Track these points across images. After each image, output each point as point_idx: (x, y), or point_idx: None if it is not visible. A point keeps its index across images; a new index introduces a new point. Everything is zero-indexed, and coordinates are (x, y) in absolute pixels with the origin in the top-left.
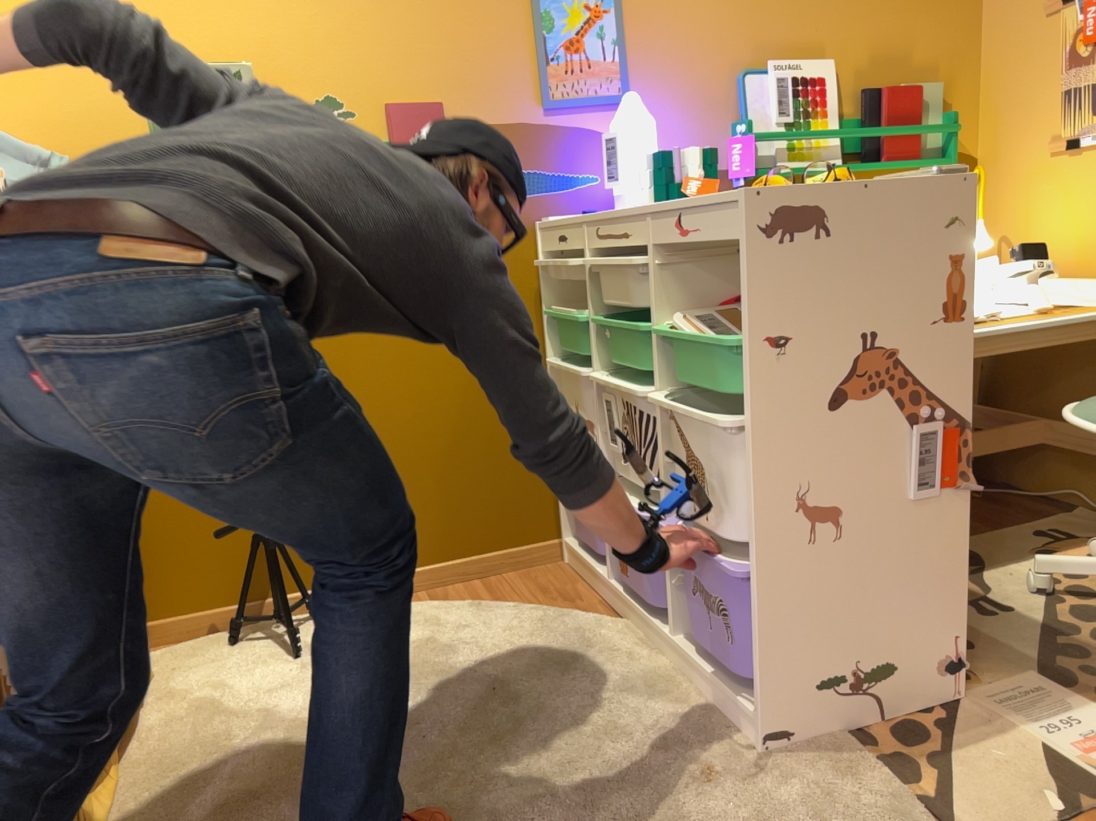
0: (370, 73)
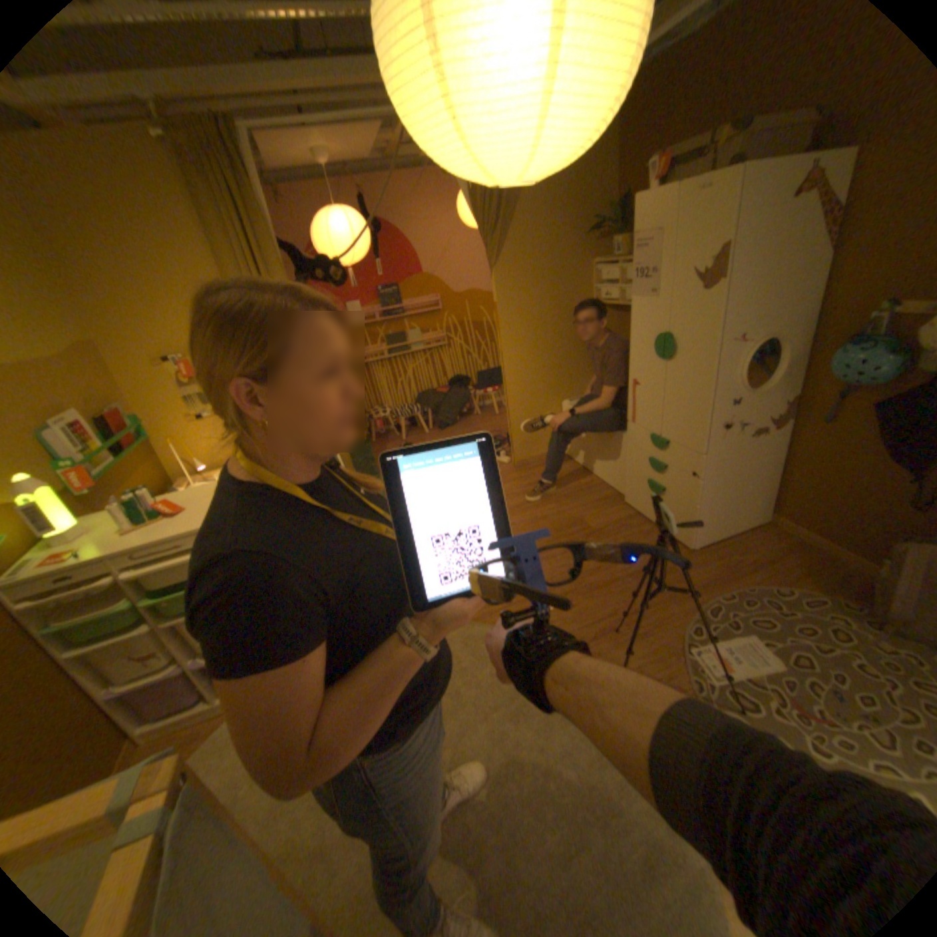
0: None
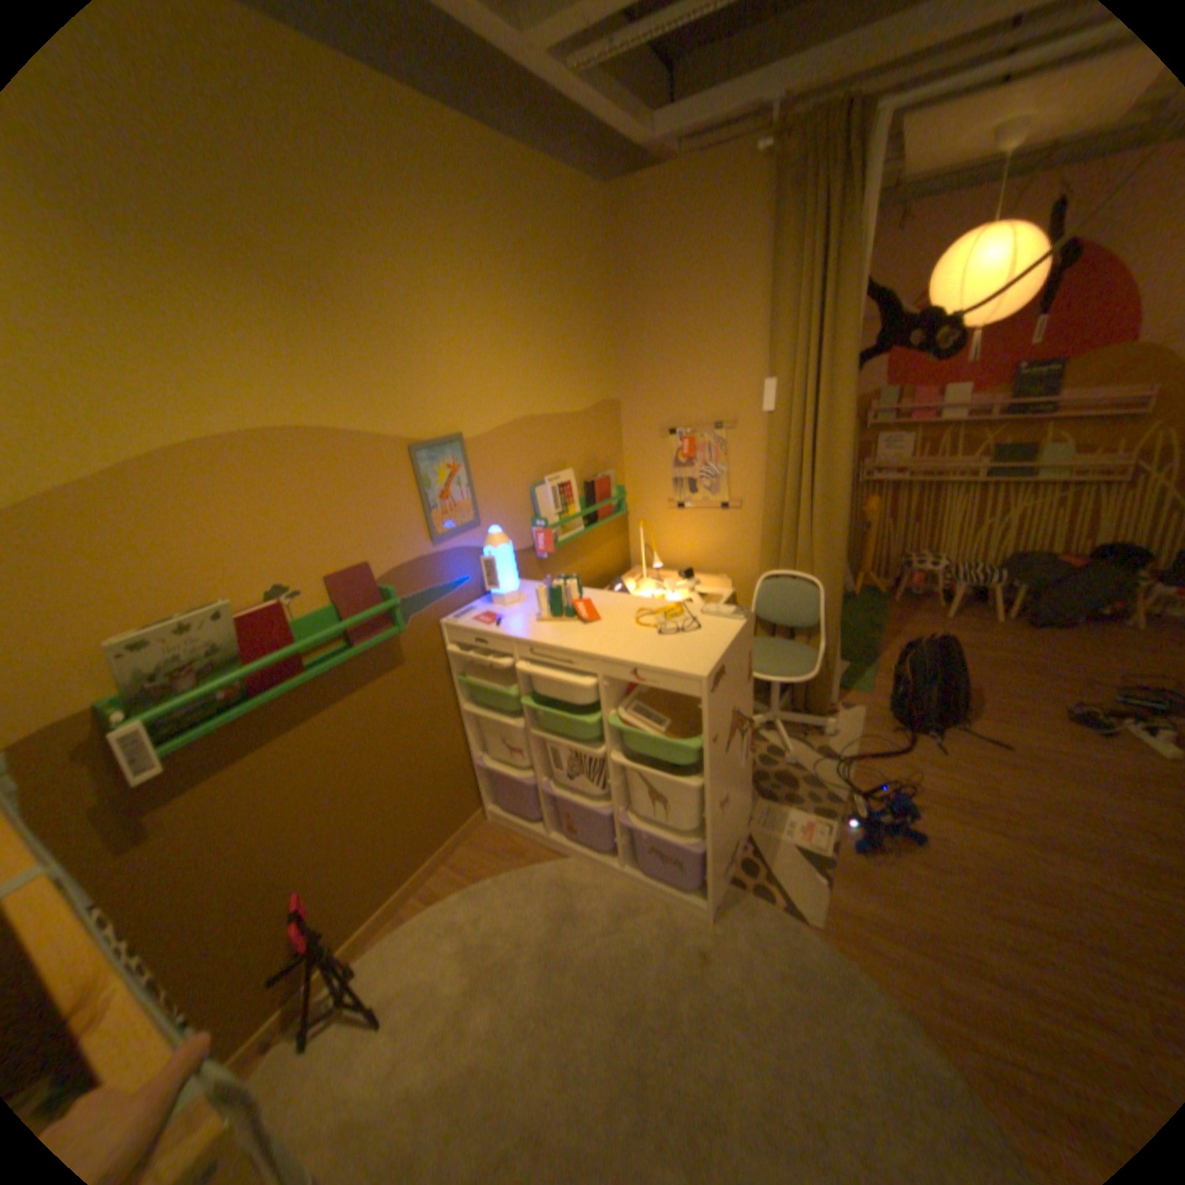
0: (306, 556)
